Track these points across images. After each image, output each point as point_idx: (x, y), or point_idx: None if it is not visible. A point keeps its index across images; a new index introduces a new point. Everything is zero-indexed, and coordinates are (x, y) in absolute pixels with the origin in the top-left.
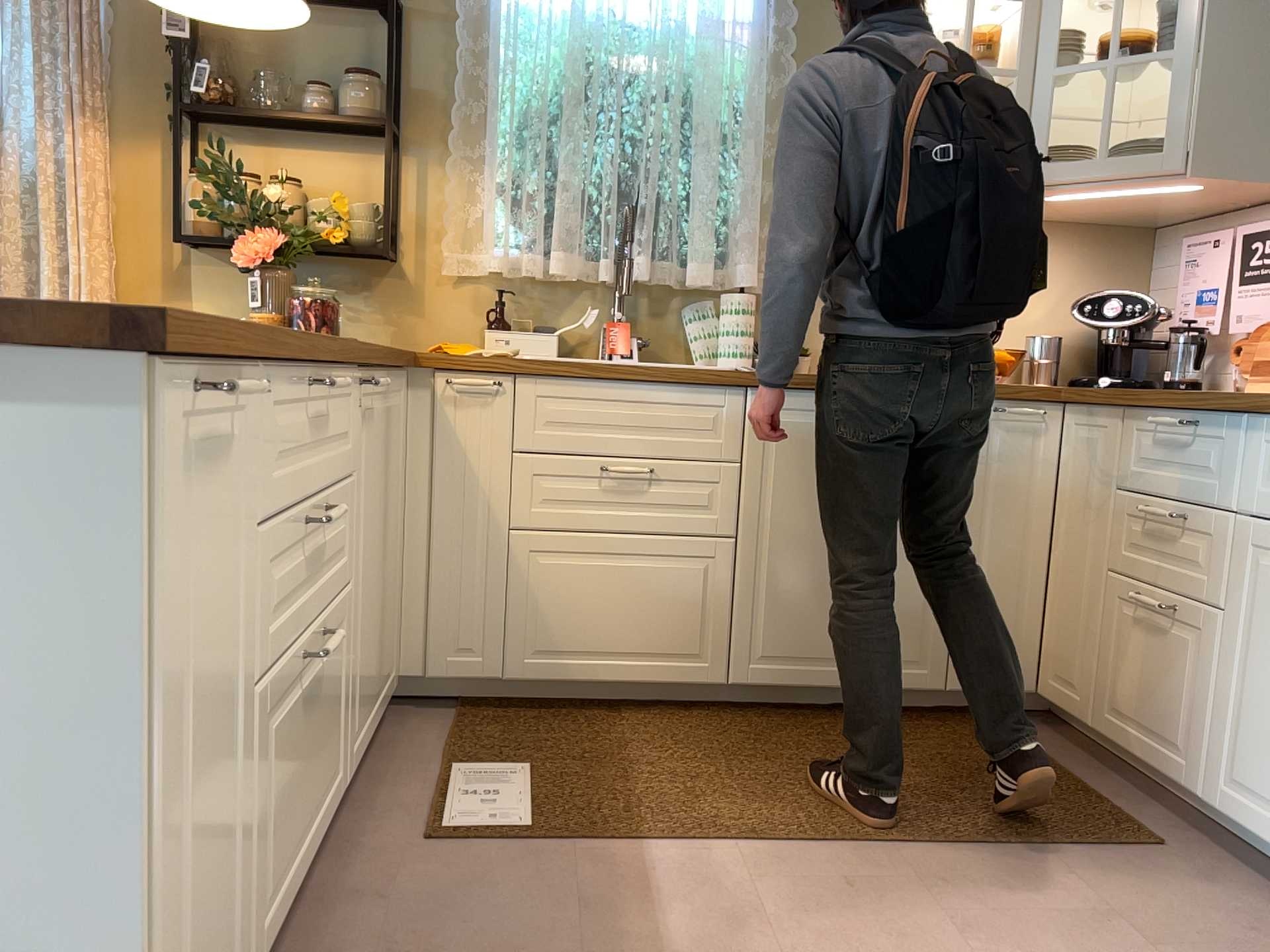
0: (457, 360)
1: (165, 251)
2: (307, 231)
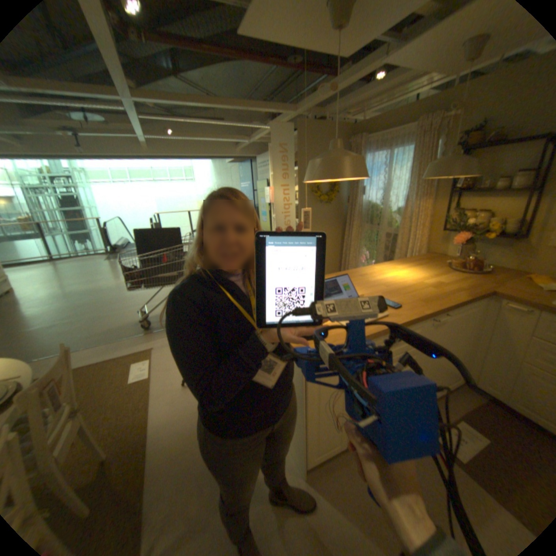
0: (515, 298)
1: (443, 229)
2: (488, 227)
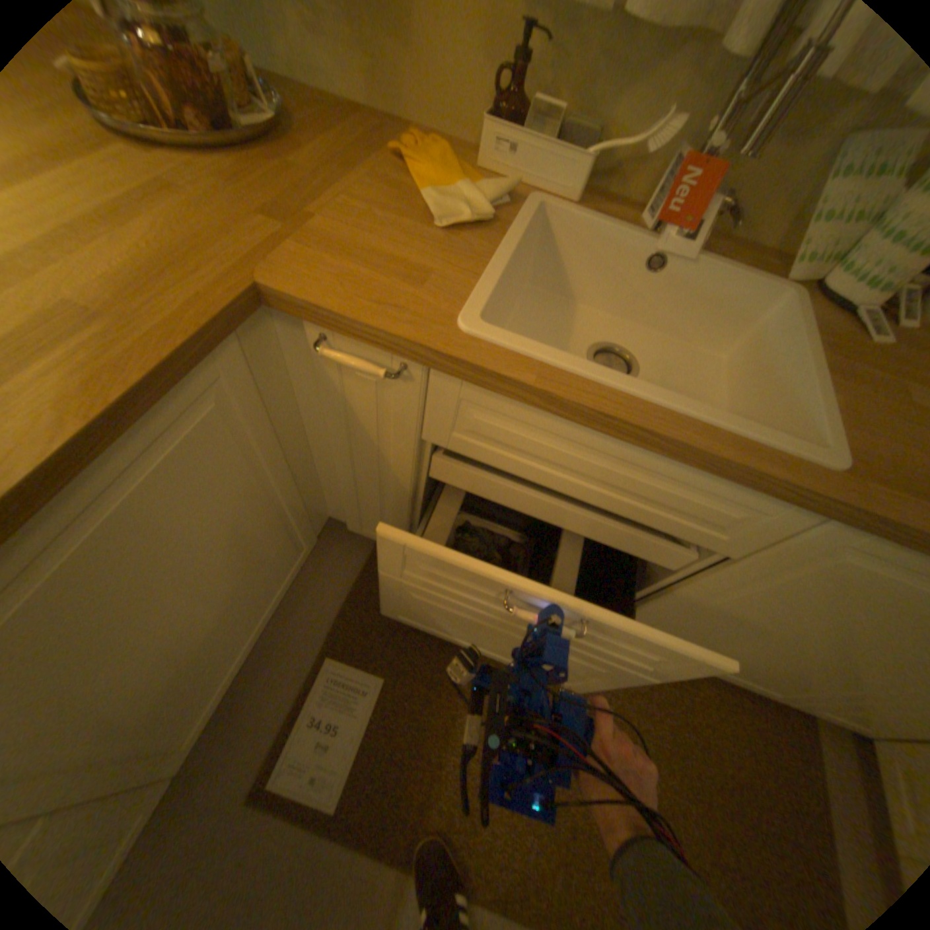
0: (334, 316)
1: None
2: None
